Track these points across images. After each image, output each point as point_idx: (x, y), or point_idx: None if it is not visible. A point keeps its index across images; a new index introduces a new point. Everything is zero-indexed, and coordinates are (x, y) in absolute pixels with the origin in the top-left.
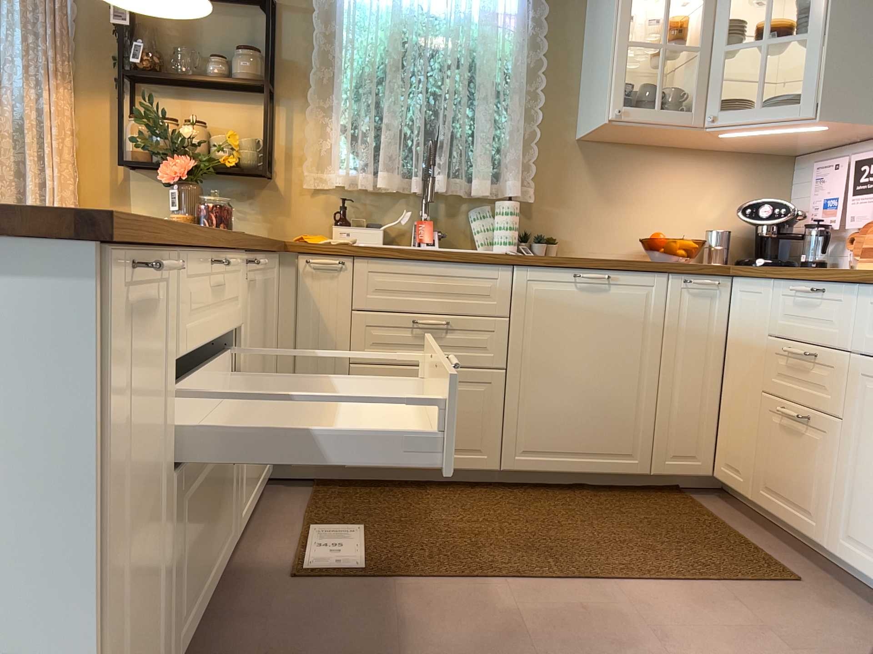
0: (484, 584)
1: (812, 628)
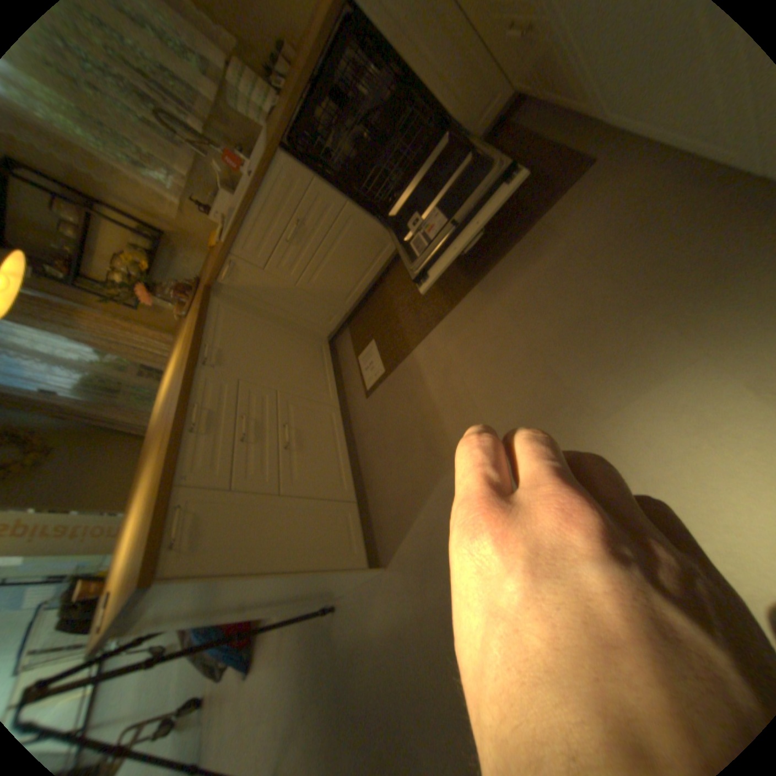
0: (429, 336)
1: (603, 214)
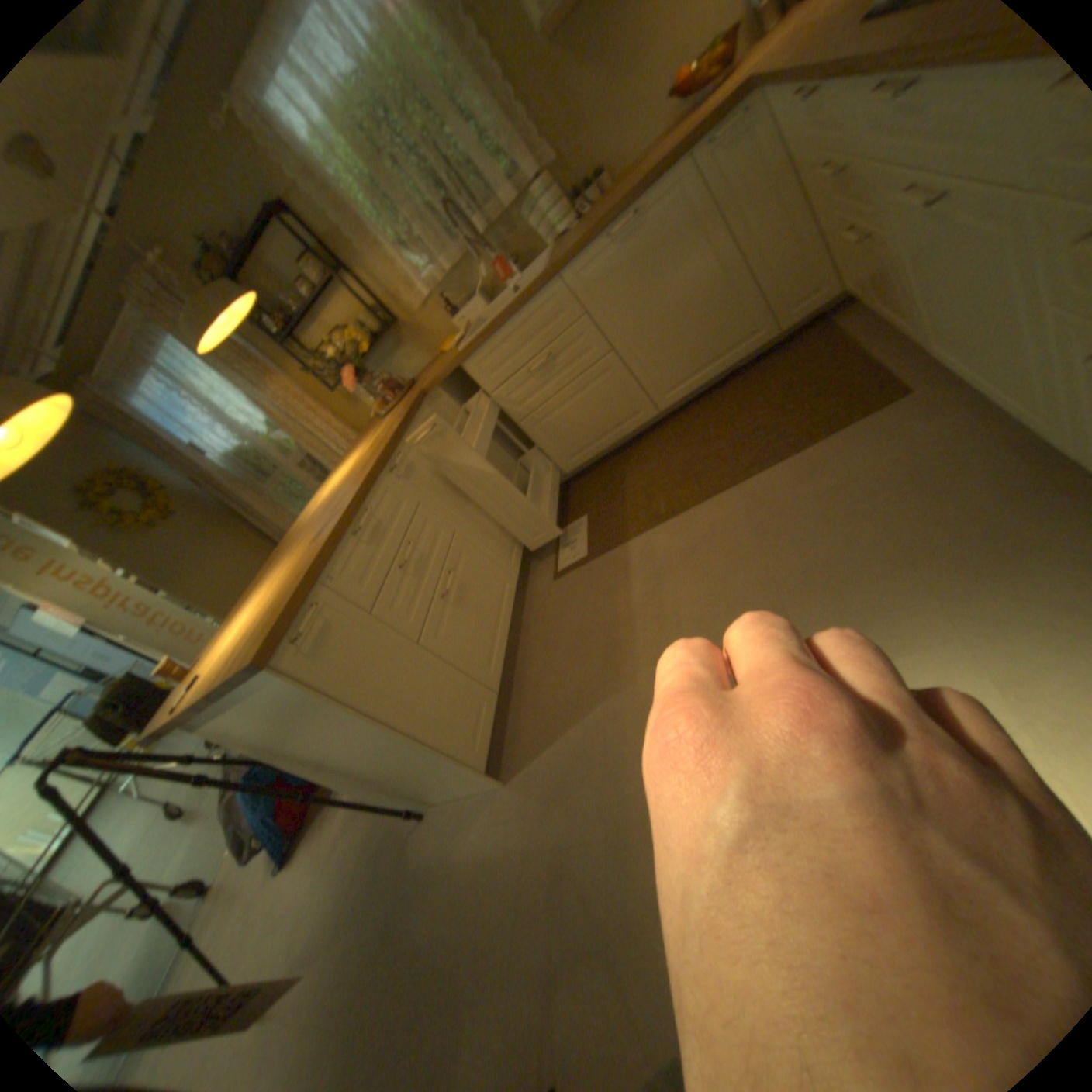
0: (653, 530)
1: (900, 452)
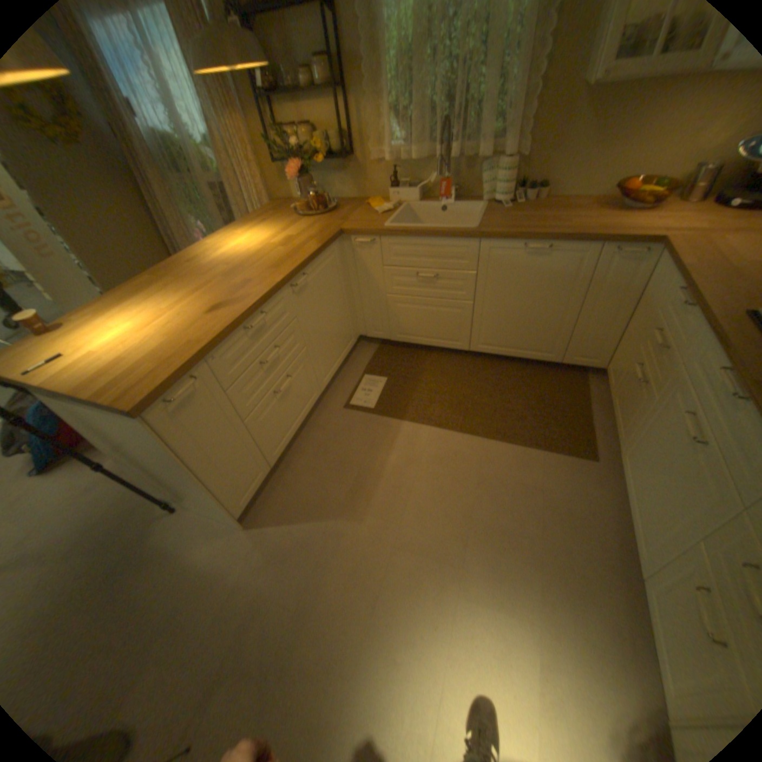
0: (421, 426)
1: (571, 494)
